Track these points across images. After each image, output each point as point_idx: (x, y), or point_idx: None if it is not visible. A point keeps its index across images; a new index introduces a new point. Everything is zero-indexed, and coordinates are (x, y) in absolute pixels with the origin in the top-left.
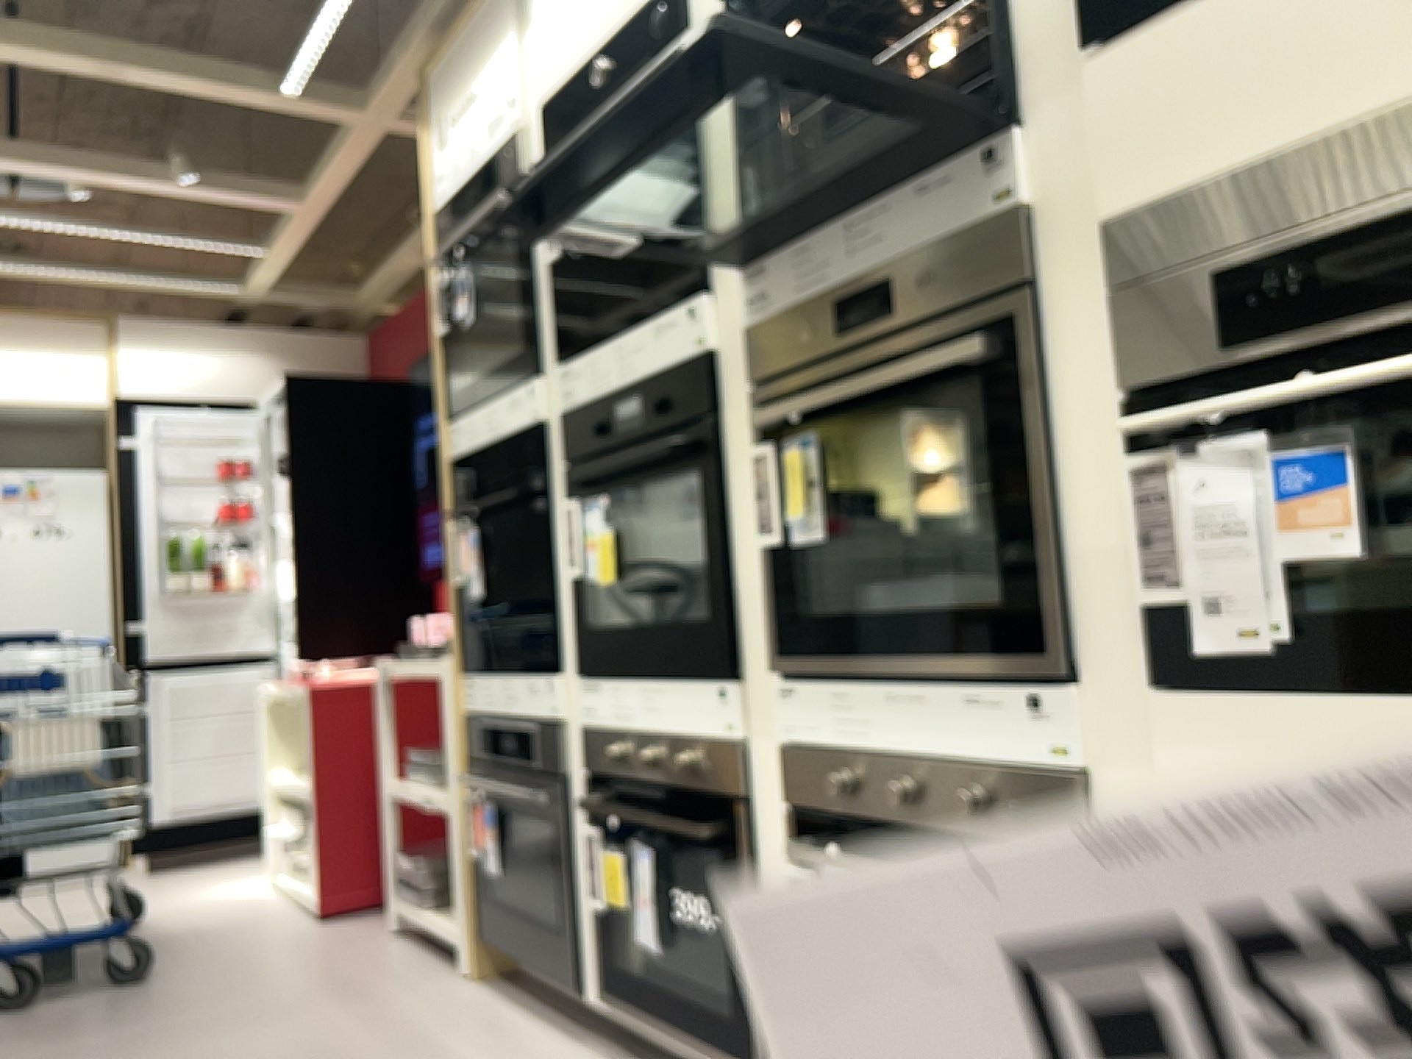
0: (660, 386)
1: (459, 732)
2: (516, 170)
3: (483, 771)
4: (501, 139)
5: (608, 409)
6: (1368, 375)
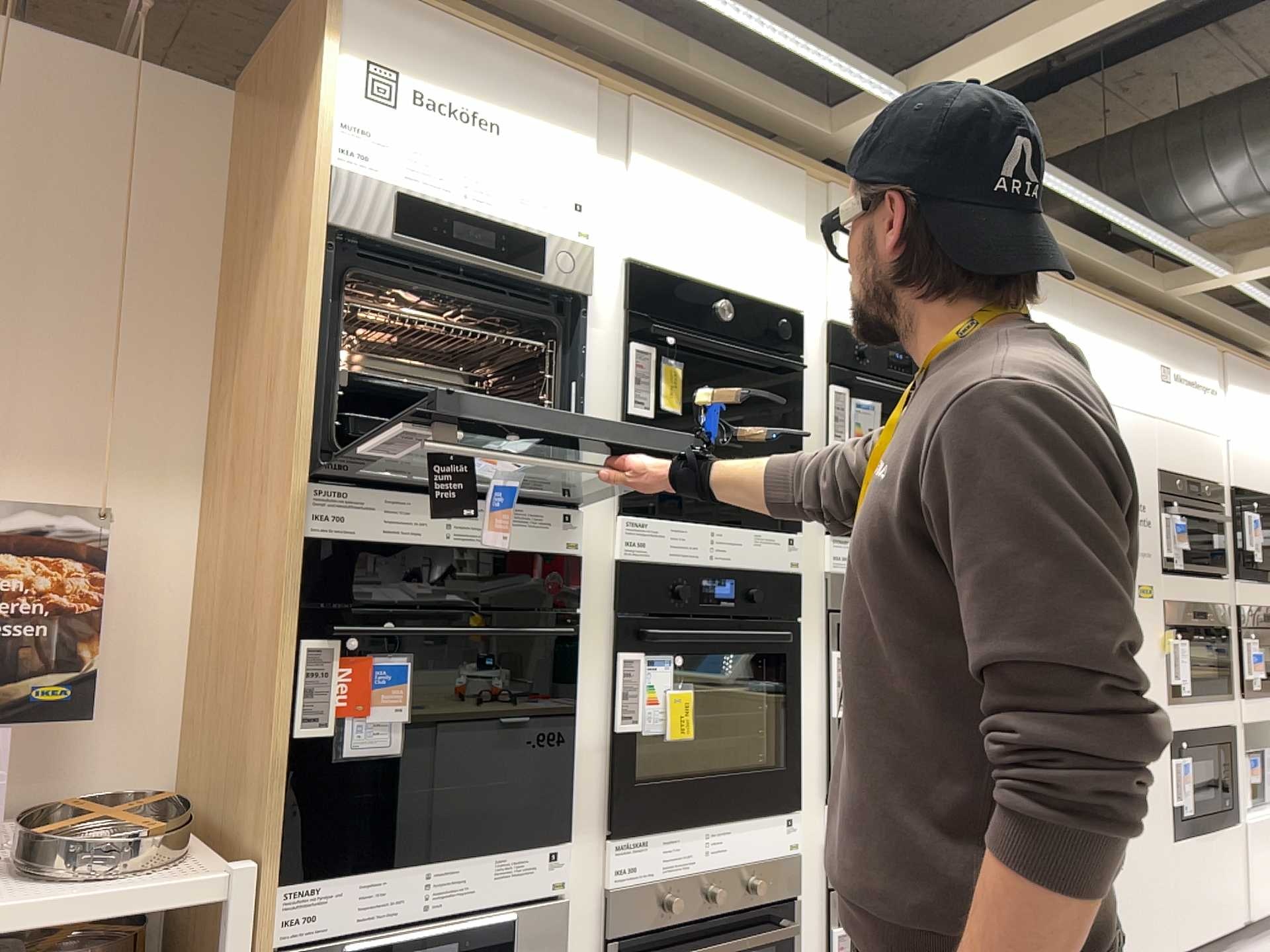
0: (753, 579)
1: None
2: (588, 295)
3: None
4: (562, 242)
5: (693, 576)
6: None
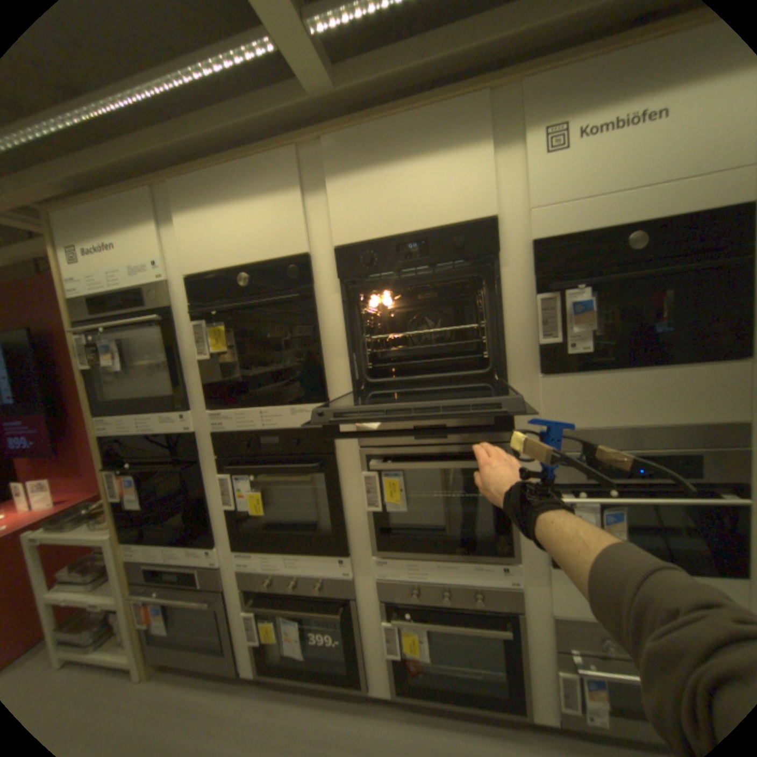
0: (297, 437)
1: (121, 573)
2: (162, 303)
3: (143, 589)
4: (145, 281)
5: (254, 439)
6: (645, 504)
